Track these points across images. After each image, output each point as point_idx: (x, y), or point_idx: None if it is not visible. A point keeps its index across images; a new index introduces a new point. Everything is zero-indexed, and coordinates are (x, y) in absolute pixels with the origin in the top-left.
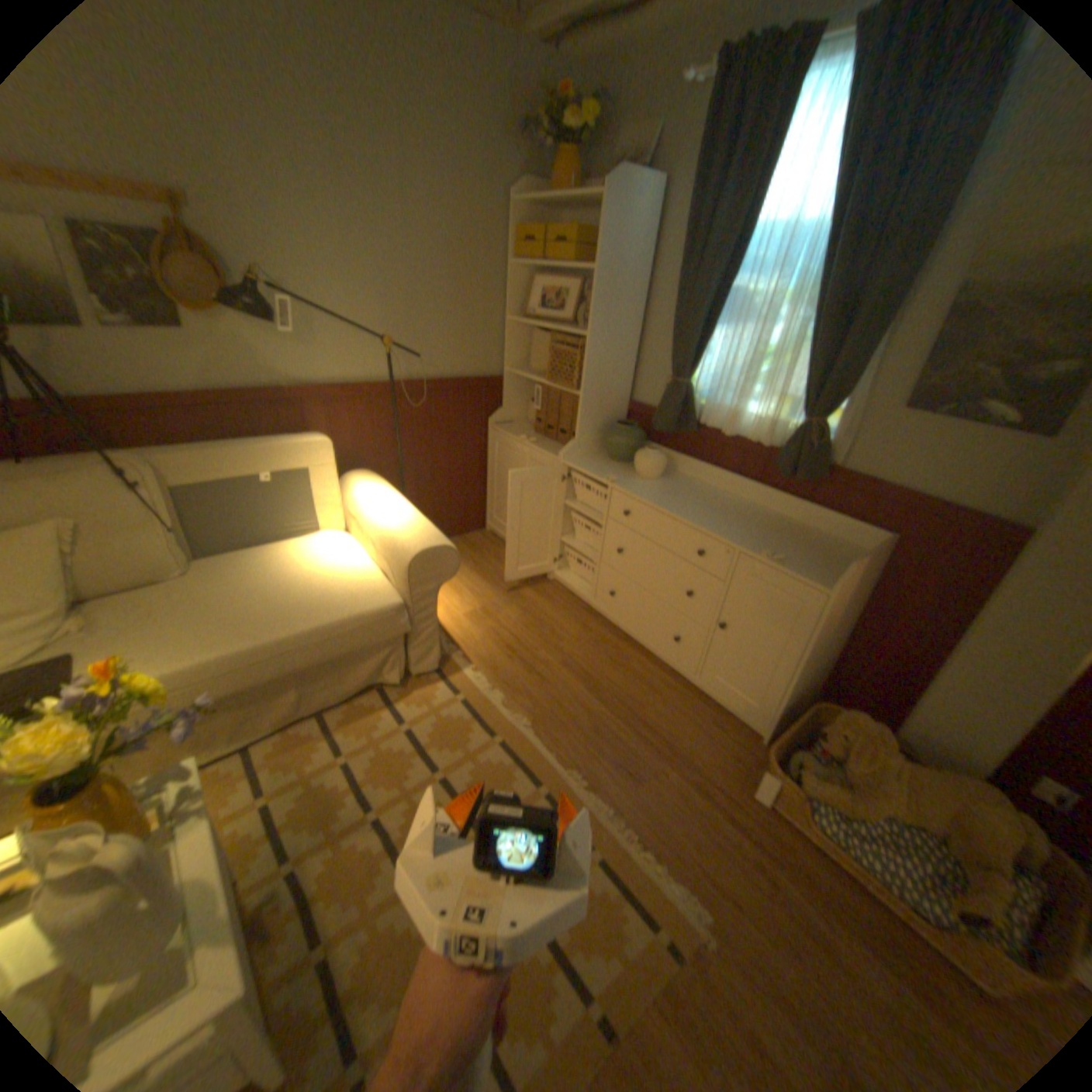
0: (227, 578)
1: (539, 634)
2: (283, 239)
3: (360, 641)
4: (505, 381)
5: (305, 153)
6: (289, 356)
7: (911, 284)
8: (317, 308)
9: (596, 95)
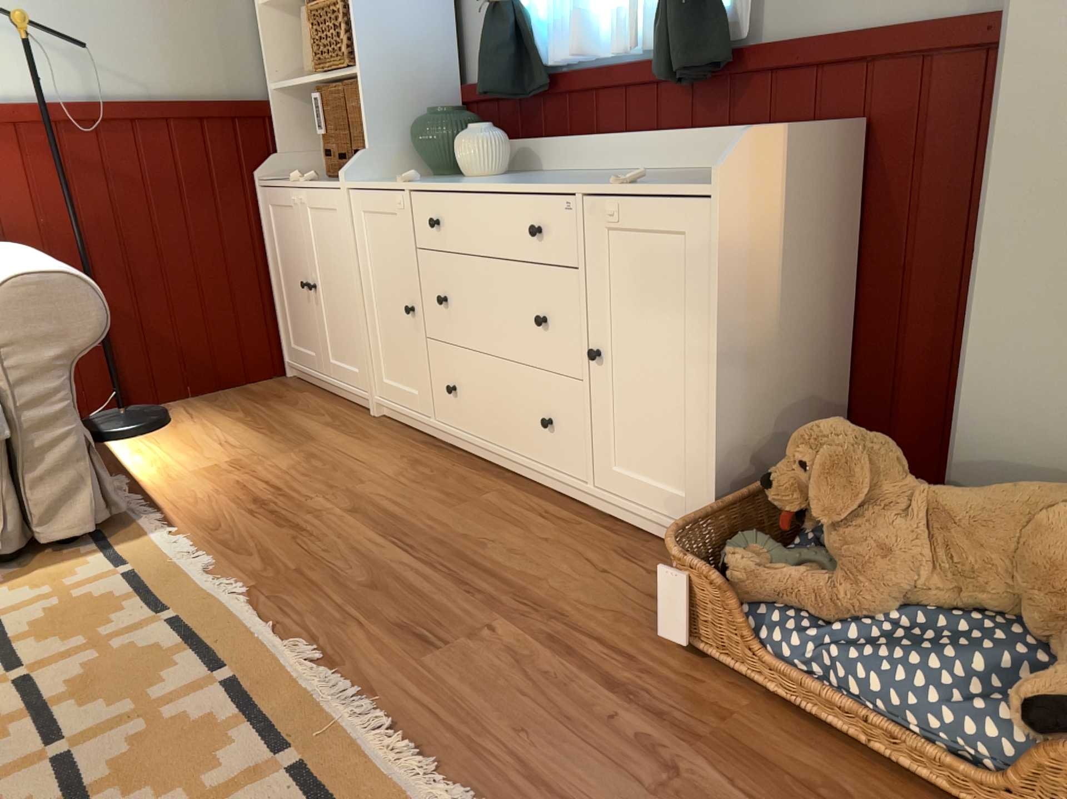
0: None
1: (322, 480)
2: None
3: None
4: (274, 111)
5: None
6: None
7: None
8: None
9: None
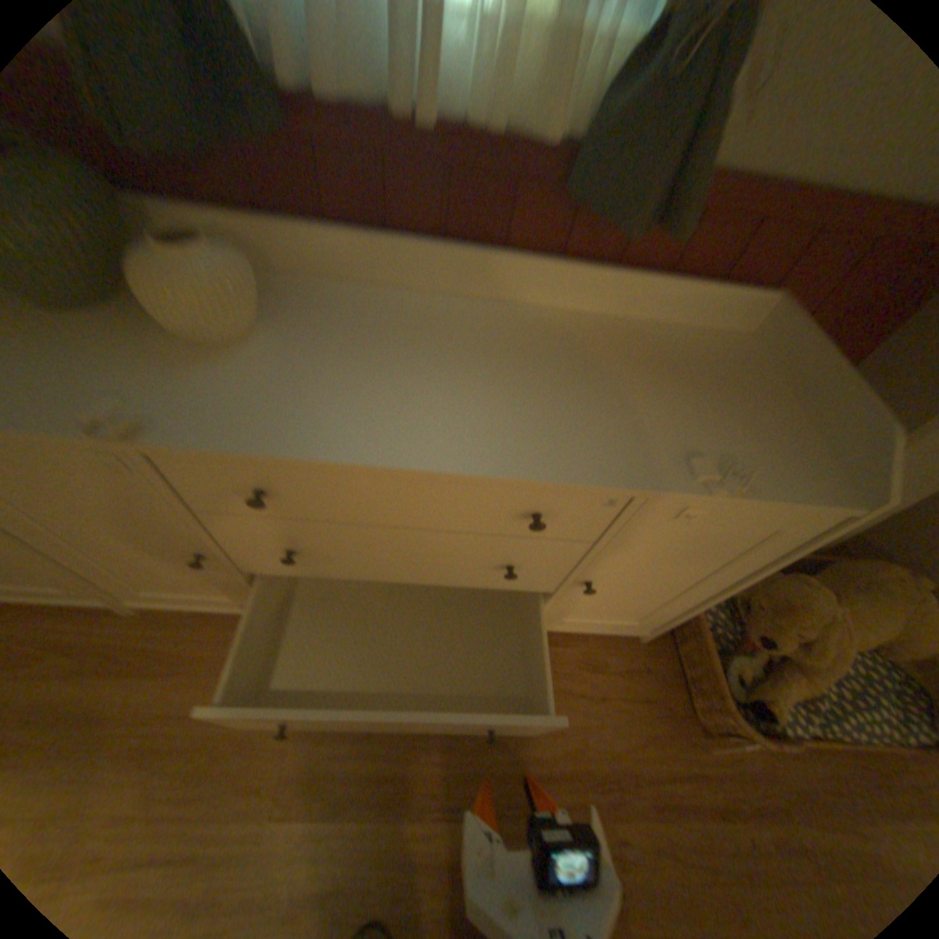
0: None
1: (229, 789)
2: None
3: None
4: None
5: None
6: None
7: None
8: None
9: None
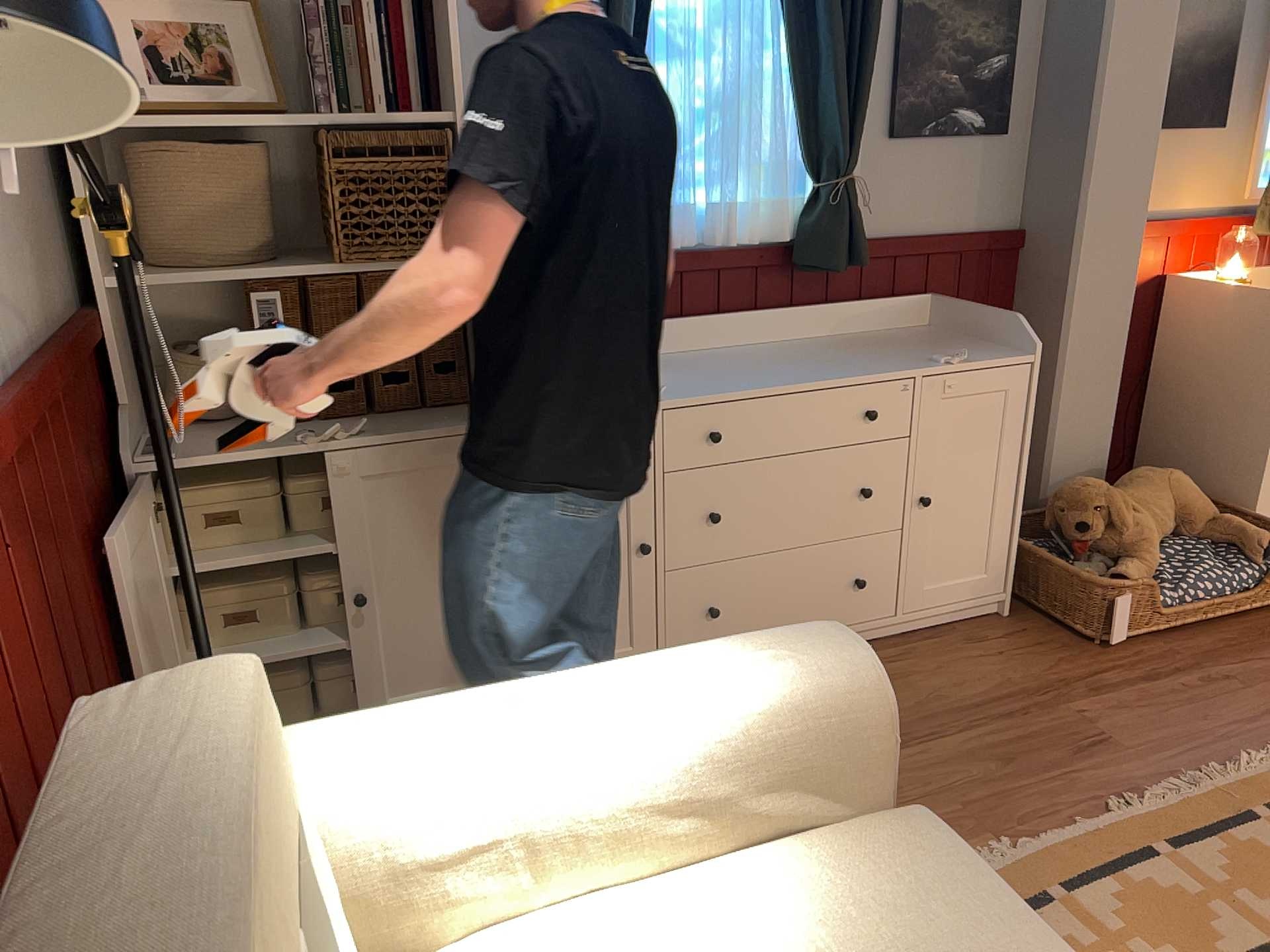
0: None
1: None
2: None
3: None
4: (107, 322)
5: None
6: None
7: None
8: None
9: None
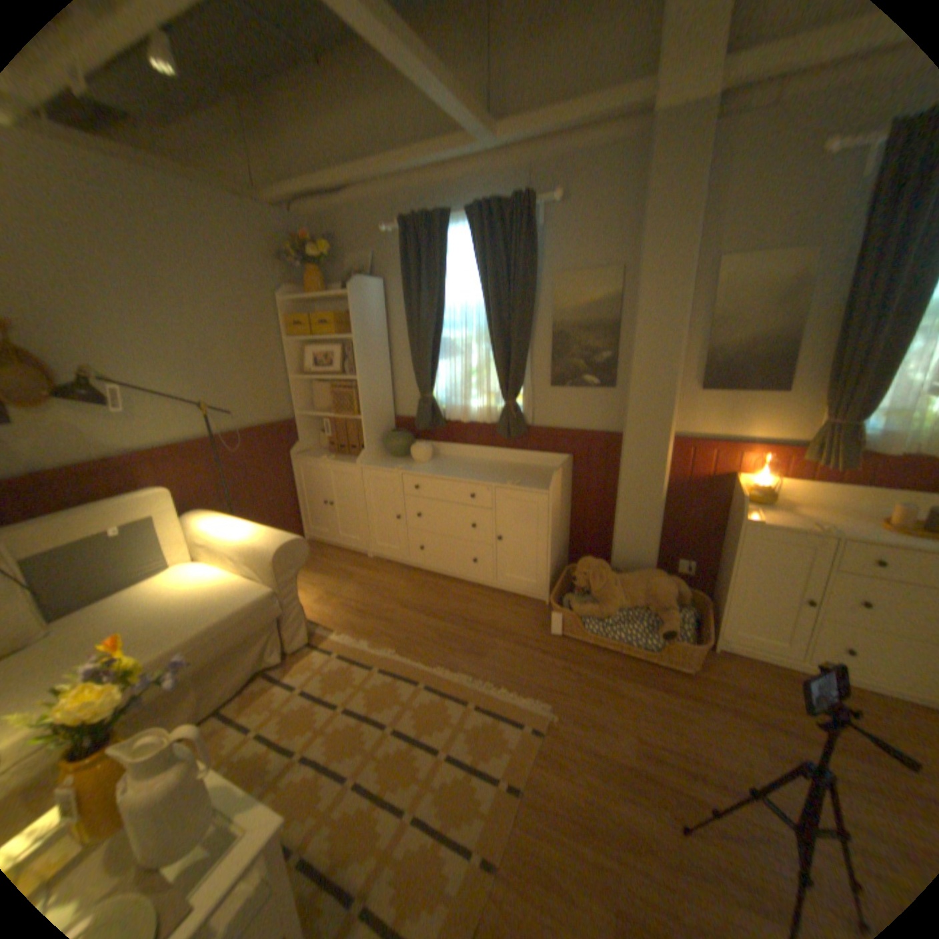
0: (100, 622)
1: (377, 594)
2: (101, 344)
3: (245, 629)
4: (297, 421)
5: (114, 283)
6: (114, 430)
7: (530, 326)
8: (135, 390)
9: (323, 236)
